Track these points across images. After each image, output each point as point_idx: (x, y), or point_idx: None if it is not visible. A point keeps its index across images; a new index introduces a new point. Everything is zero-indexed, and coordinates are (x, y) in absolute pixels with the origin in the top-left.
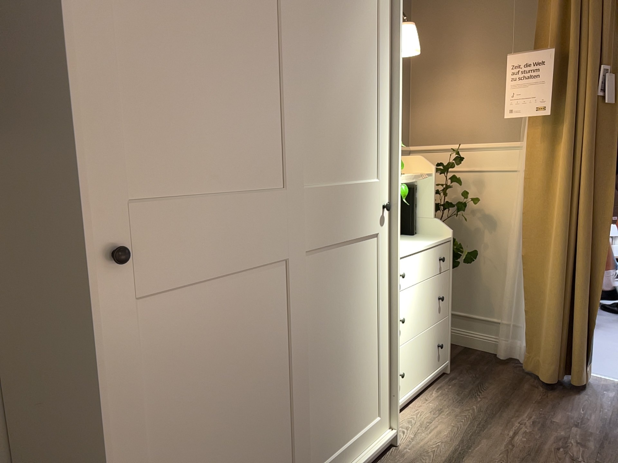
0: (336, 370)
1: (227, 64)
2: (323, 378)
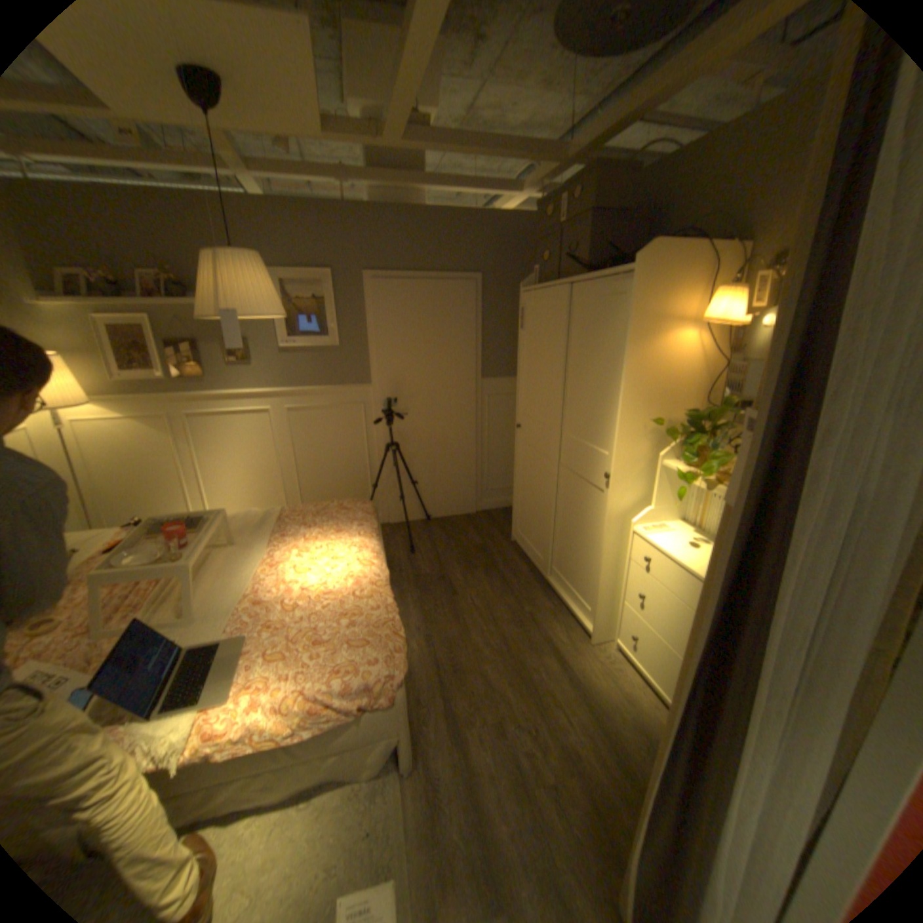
0: (570, 542)
1: (540, 373)
2: (564, 536)
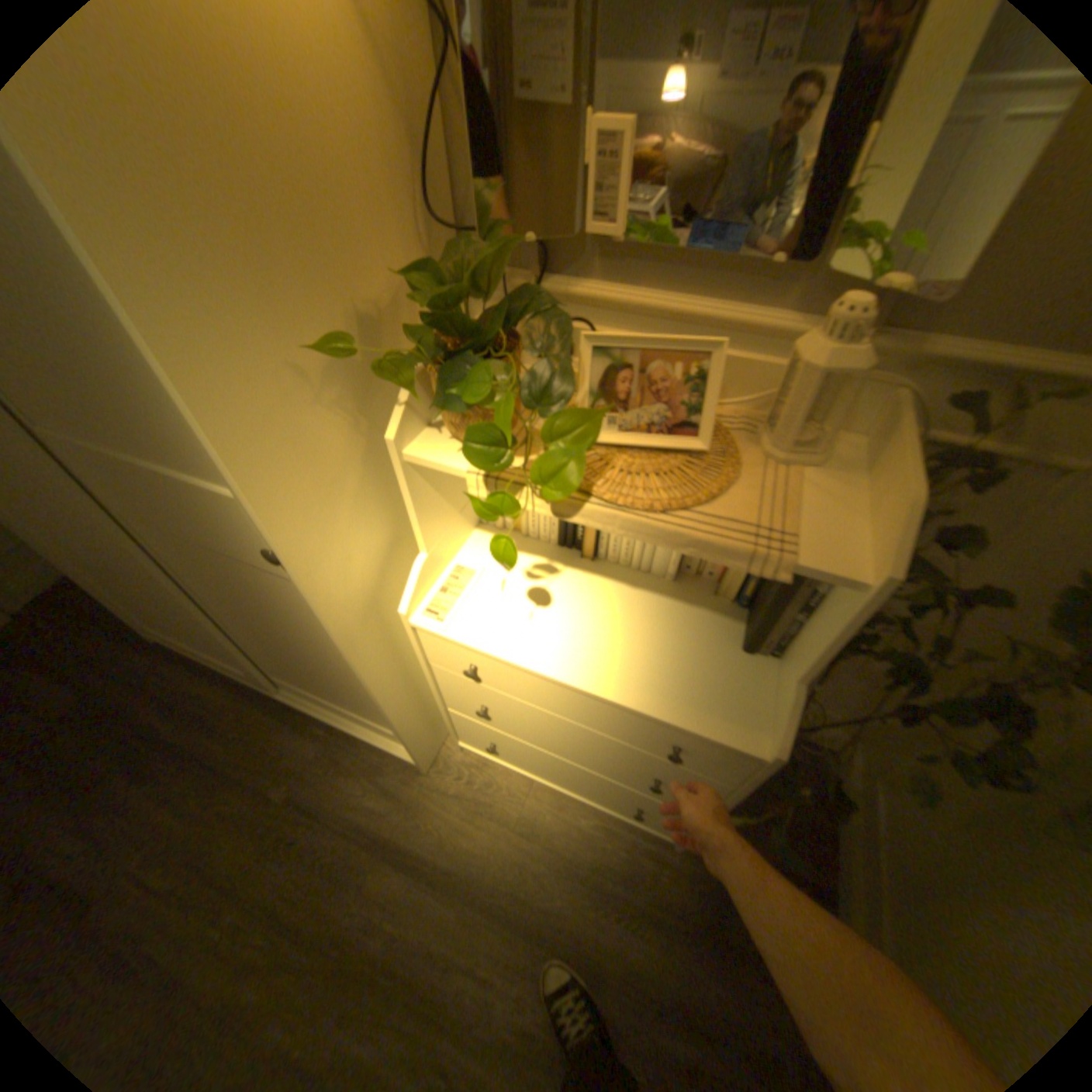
0: (277, 651)
1: None
2: (256, 641)
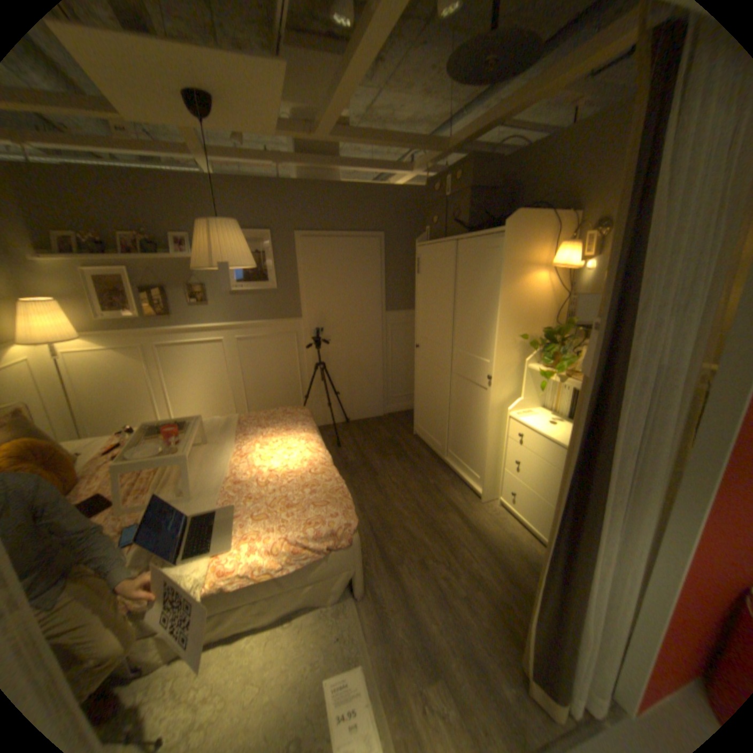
0: (461, 429)
1: (434, 305)
2: (456, 426)
